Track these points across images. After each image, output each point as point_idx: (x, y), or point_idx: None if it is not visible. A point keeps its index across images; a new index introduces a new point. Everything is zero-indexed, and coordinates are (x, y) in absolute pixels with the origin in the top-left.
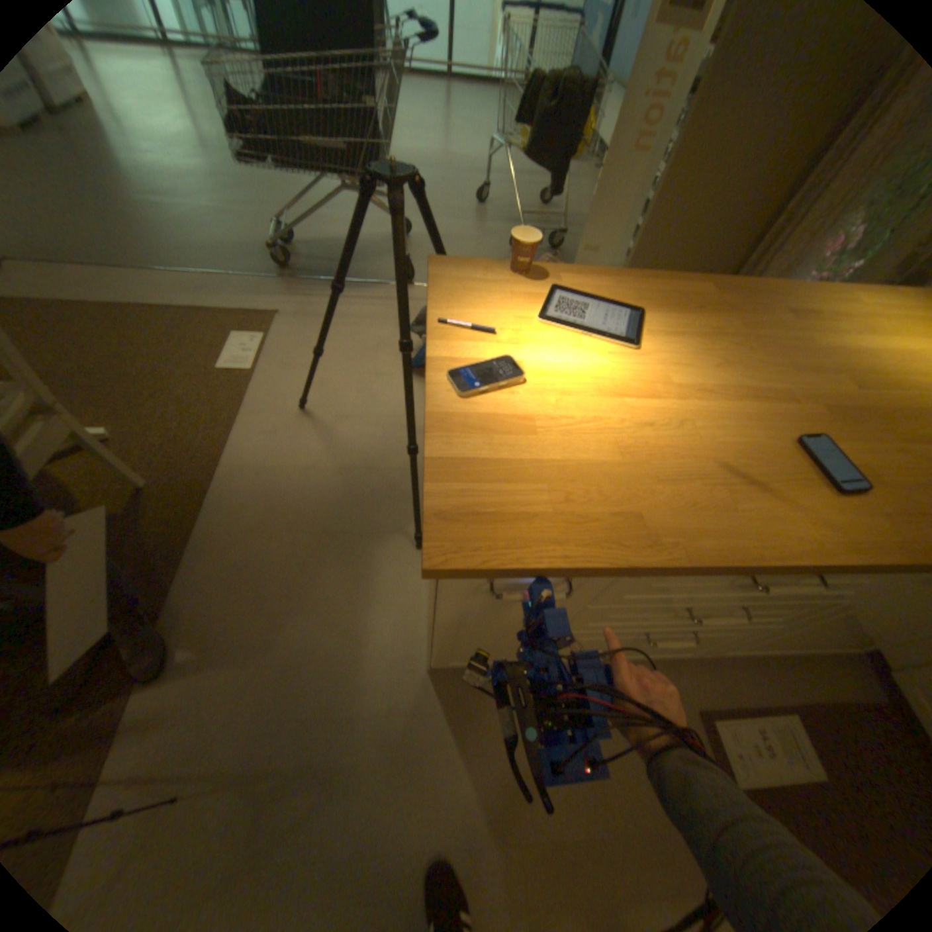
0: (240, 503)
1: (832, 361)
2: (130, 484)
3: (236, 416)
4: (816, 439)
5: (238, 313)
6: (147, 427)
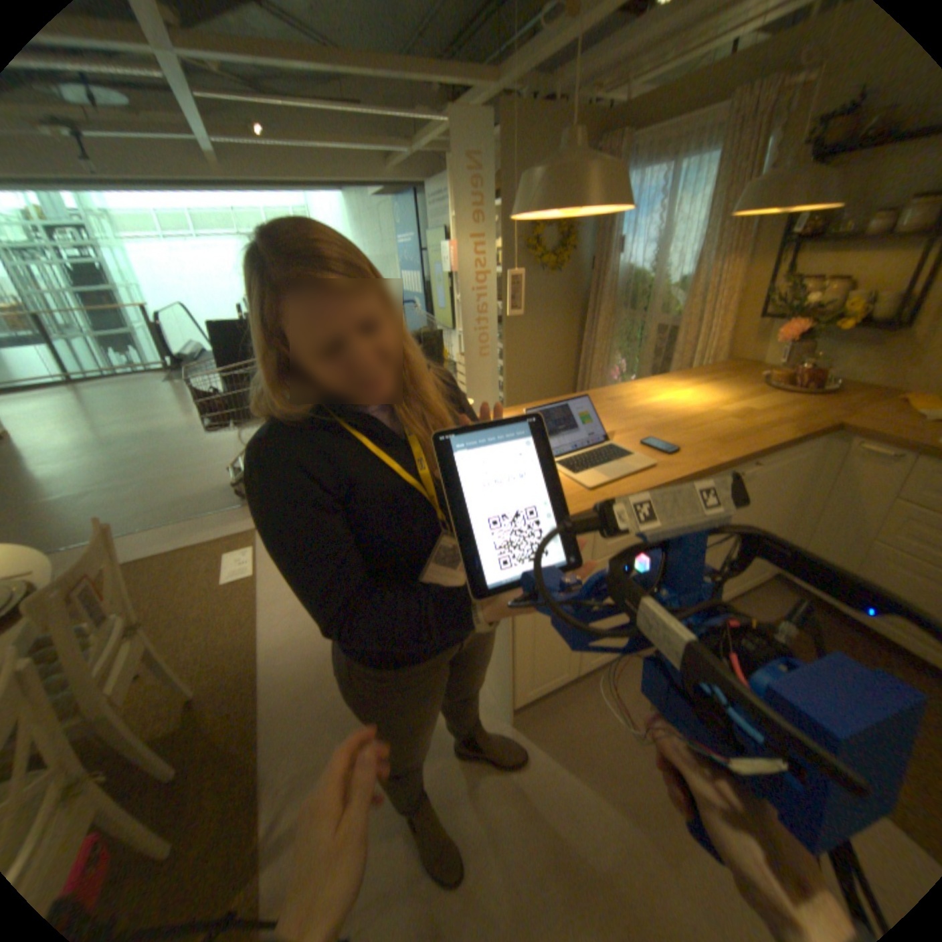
0: (290, 674)
1: (637, 412)
2: (177, 701)
3: (256, 612)
4: (647, 440)
5: (221, 541)
6: (175, 651)
